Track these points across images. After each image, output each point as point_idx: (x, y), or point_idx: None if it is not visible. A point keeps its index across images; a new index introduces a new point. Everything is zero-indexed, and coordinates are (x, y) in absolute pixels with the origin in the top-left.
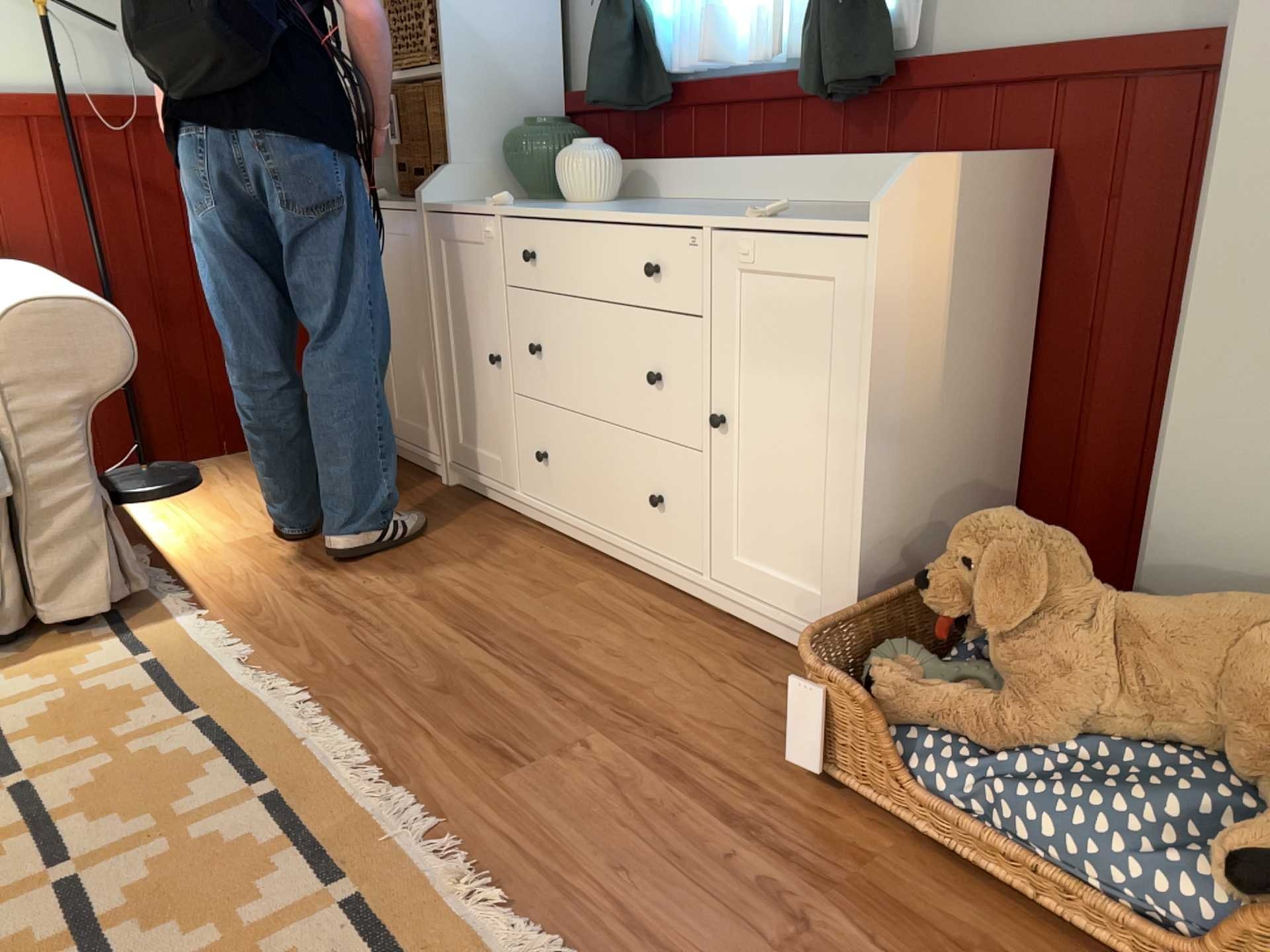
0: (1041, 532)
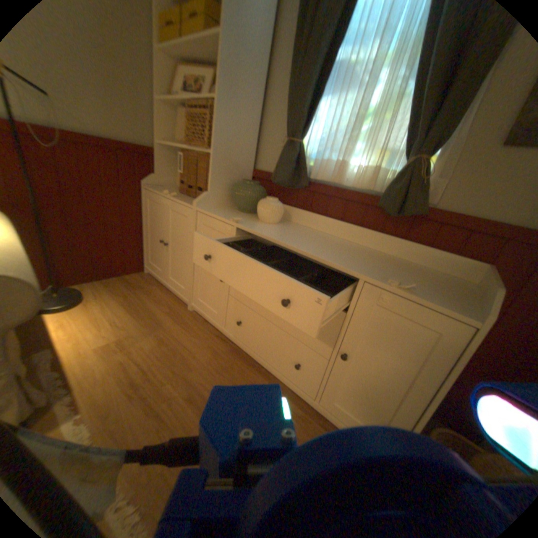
0: None
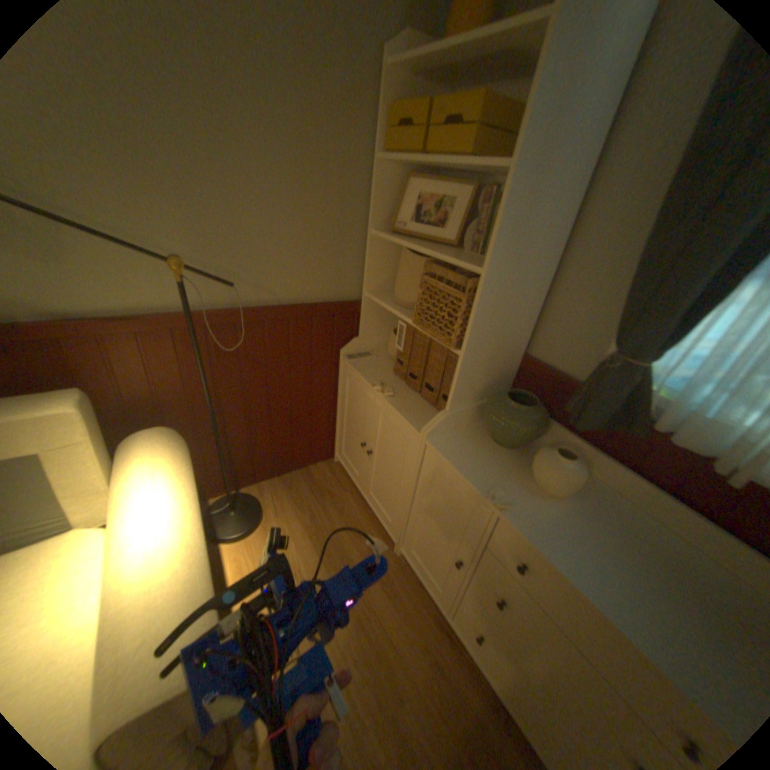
0: None
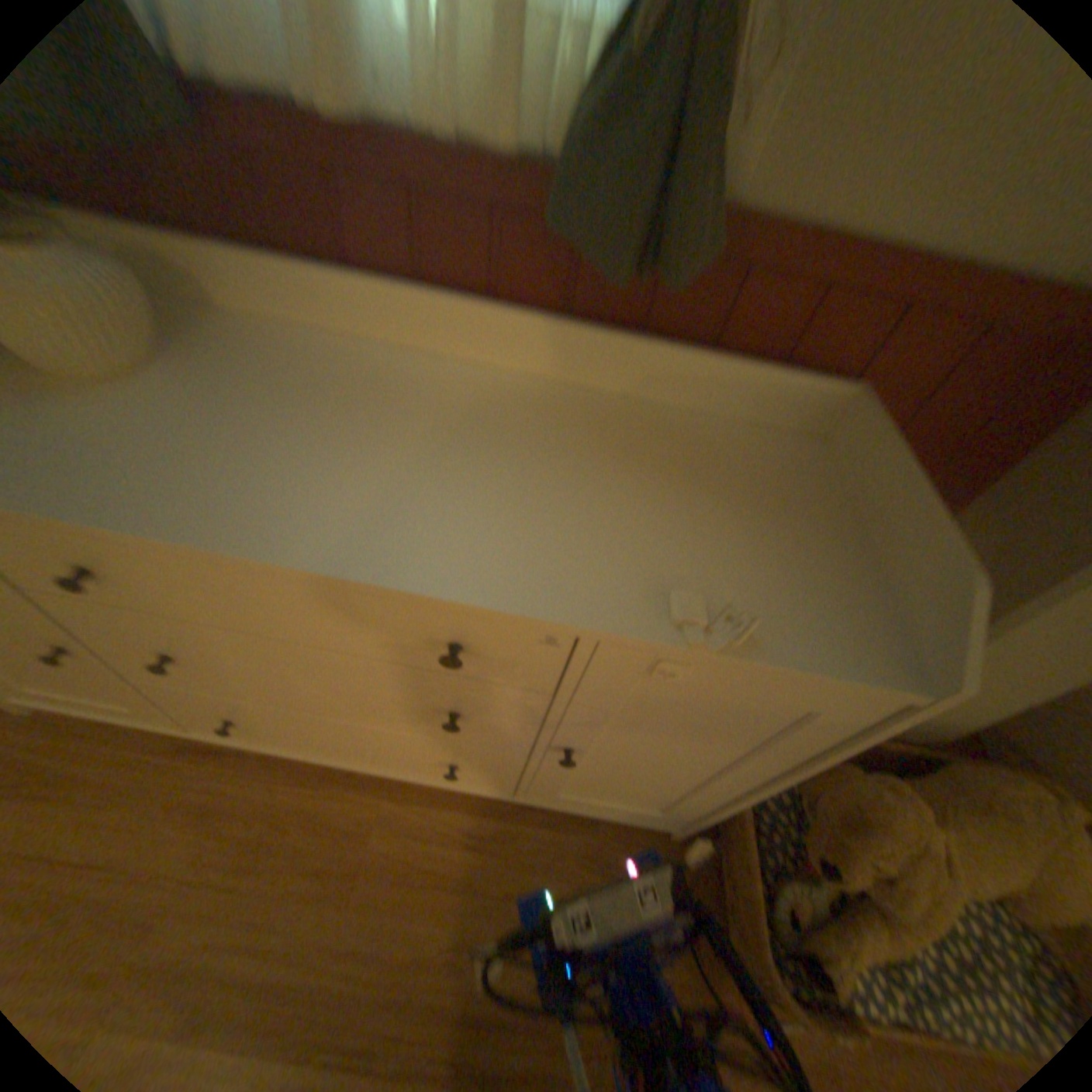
0: (918, 816)
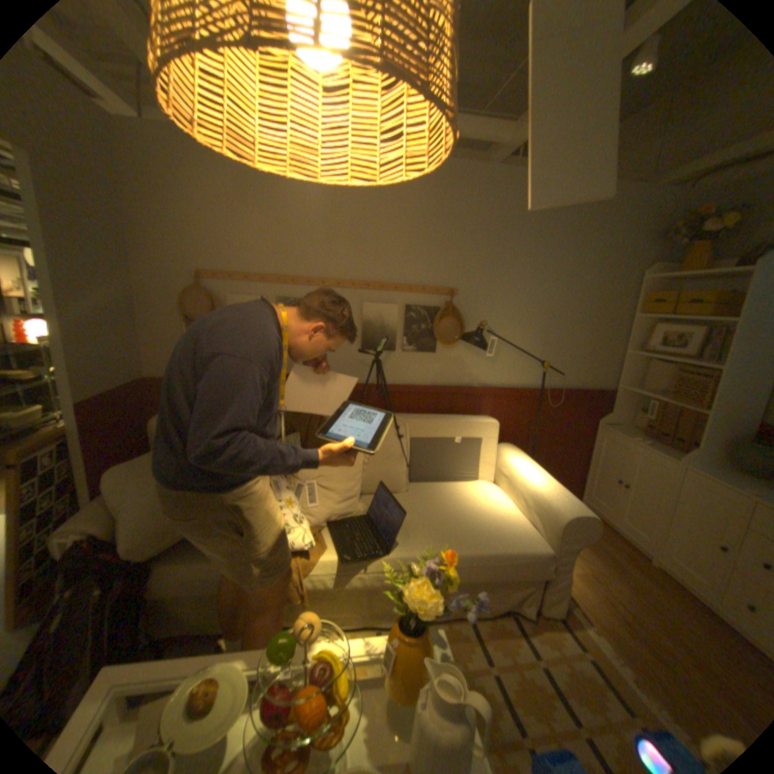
0: None
